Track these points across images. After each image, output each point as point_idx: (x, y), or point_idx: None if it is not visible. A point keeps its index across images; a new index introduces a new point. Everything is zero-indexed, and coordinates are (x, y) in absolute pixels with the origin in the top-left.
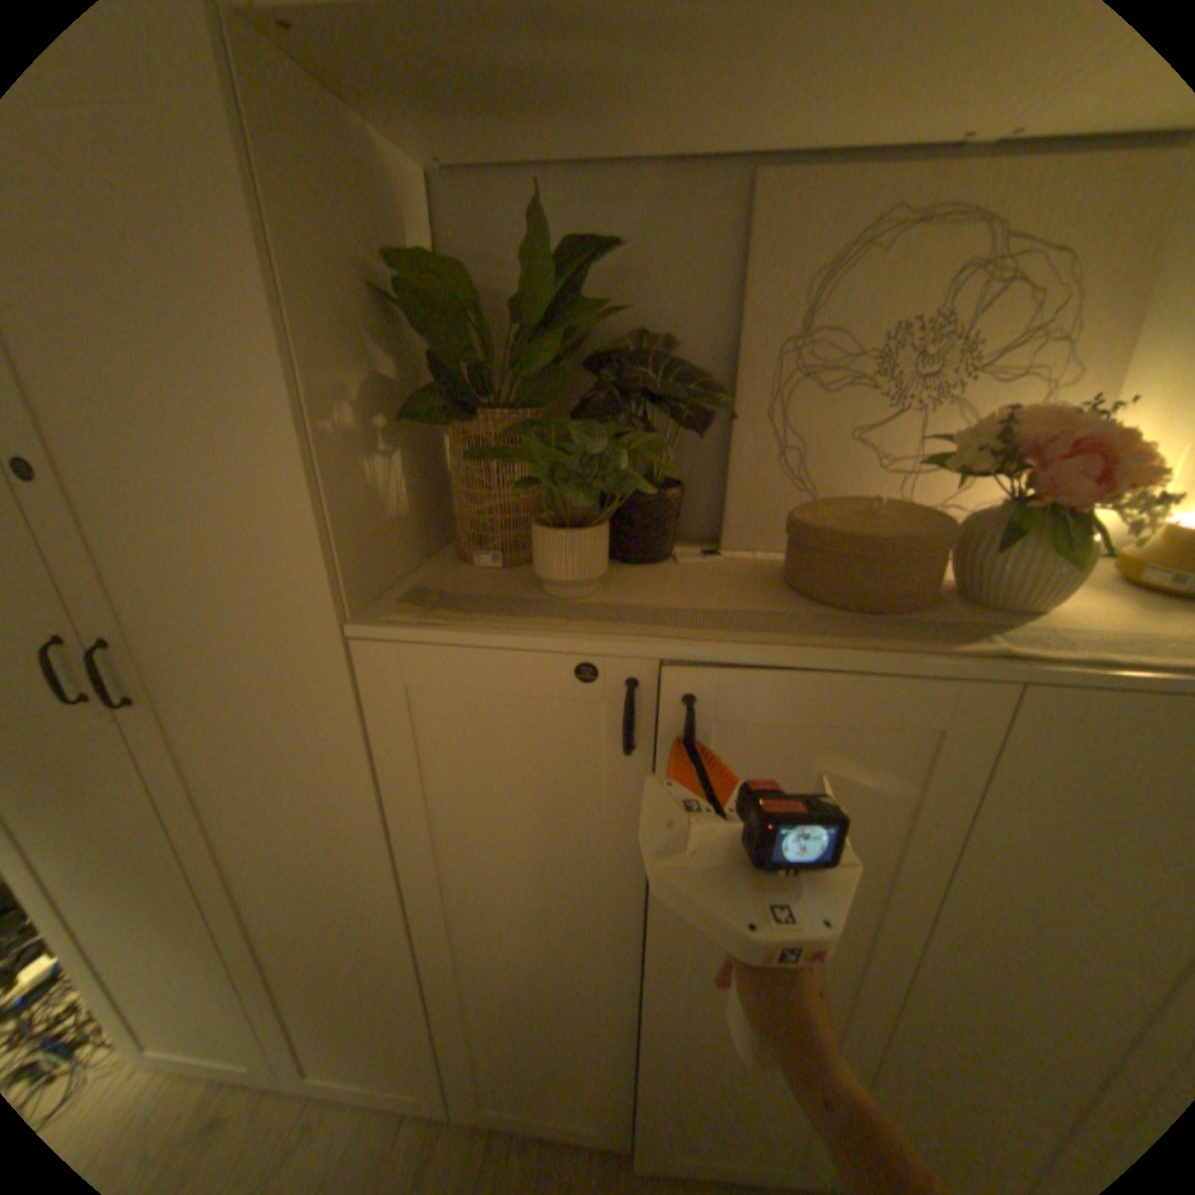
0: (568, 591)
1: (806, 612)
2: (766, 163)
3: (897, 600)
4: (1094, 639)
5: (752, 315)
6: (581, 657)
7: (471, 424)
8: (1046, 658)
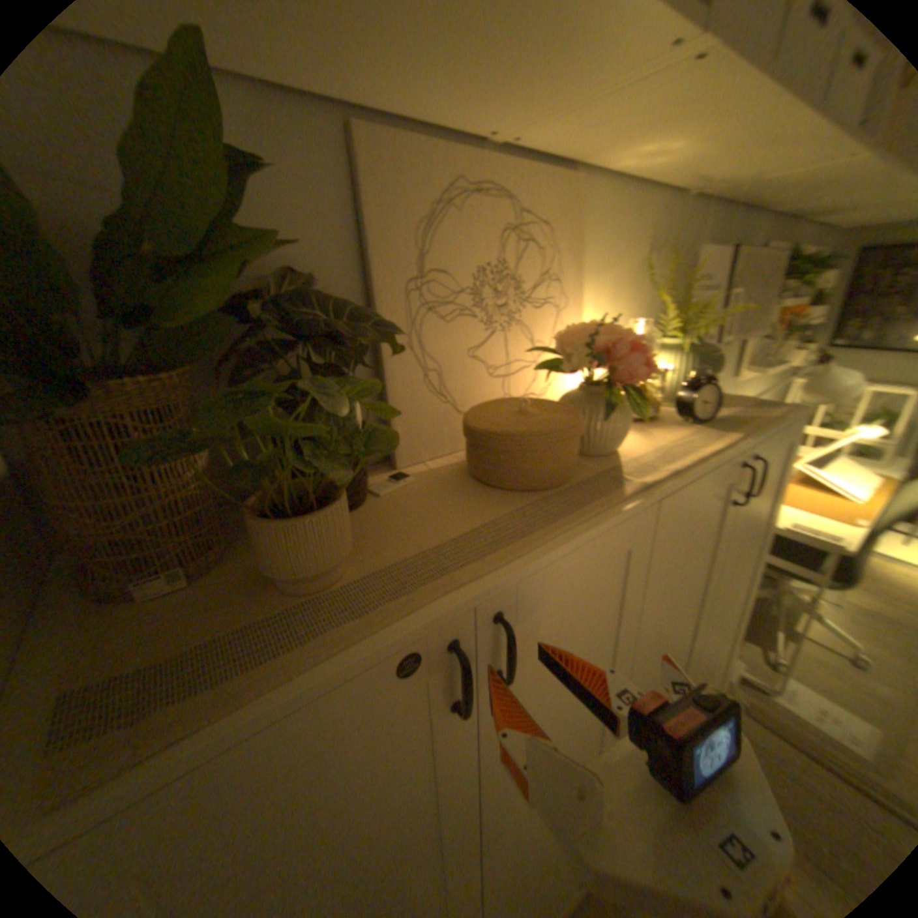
0: (321, 578)
1: (524, 503)
2: (355, 113)
3: (567, 470)
4: (653, 459)
5: (374, 255)
6: (401, 651)
7: (76, 403)
8: (658, 480)
